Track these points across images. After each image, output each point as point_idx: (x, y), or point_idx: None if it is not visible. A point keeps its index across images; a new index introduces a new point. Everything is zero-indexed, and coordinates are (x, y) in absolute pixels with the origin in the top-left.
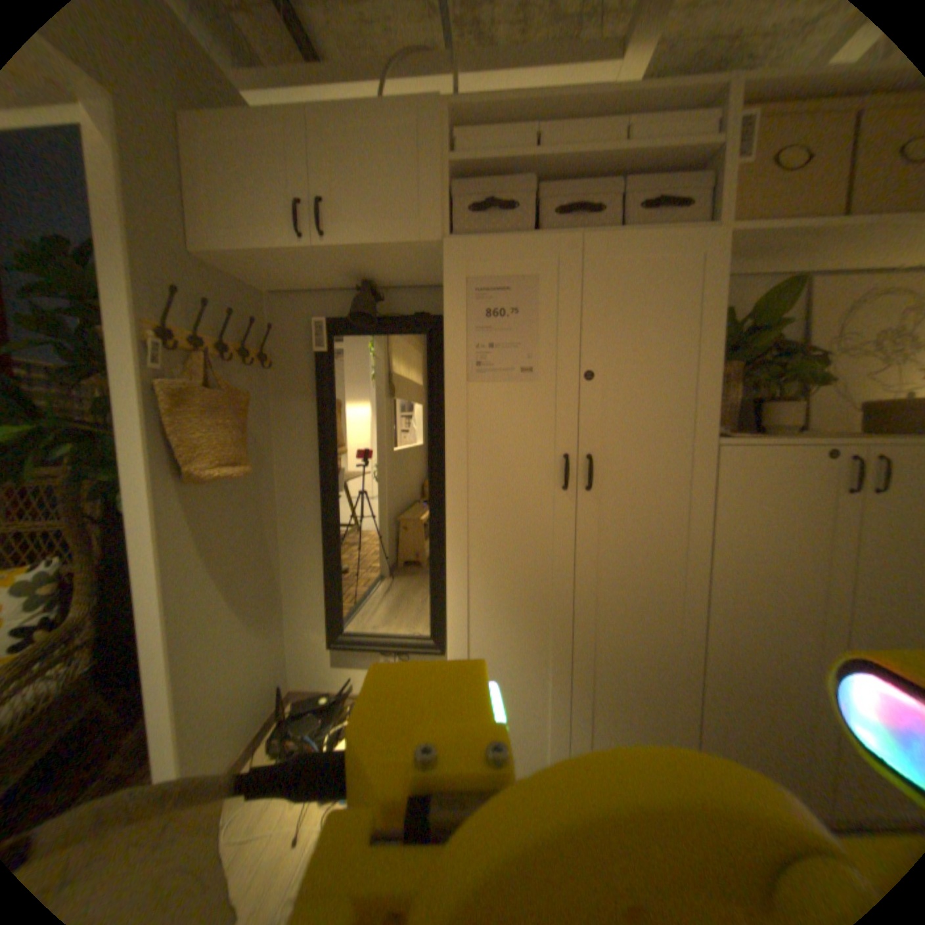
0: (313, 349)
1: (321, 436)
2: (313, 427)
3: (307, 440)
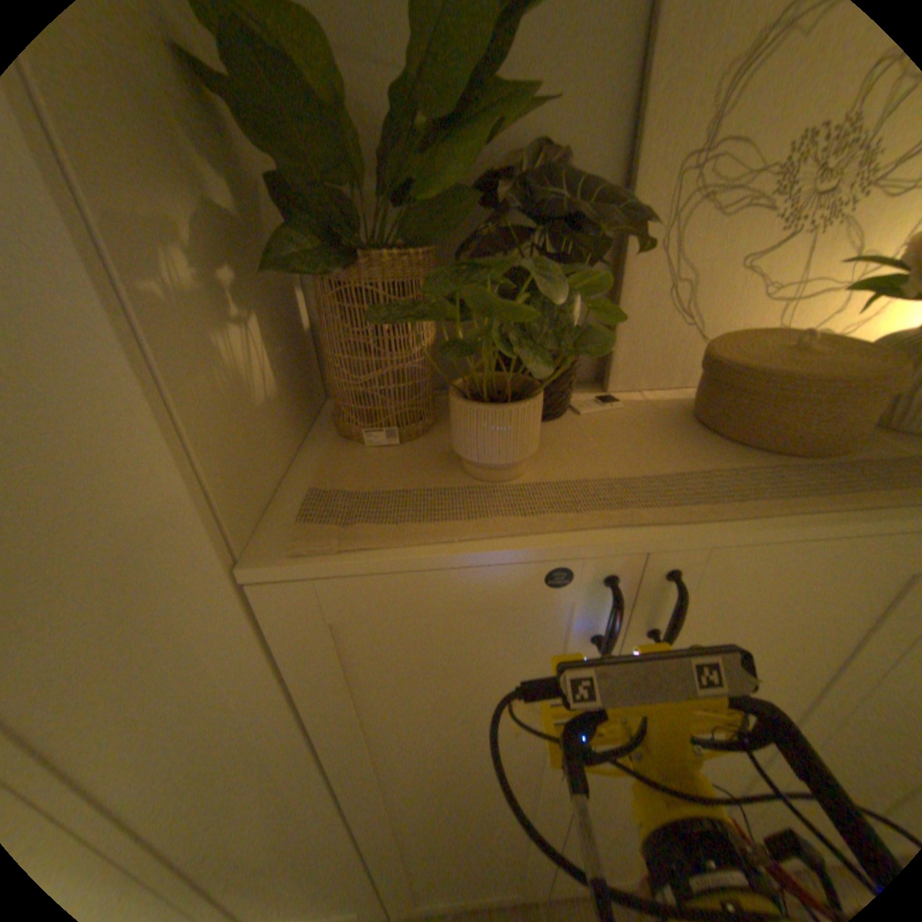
0: None
1: None
2: None
3: None
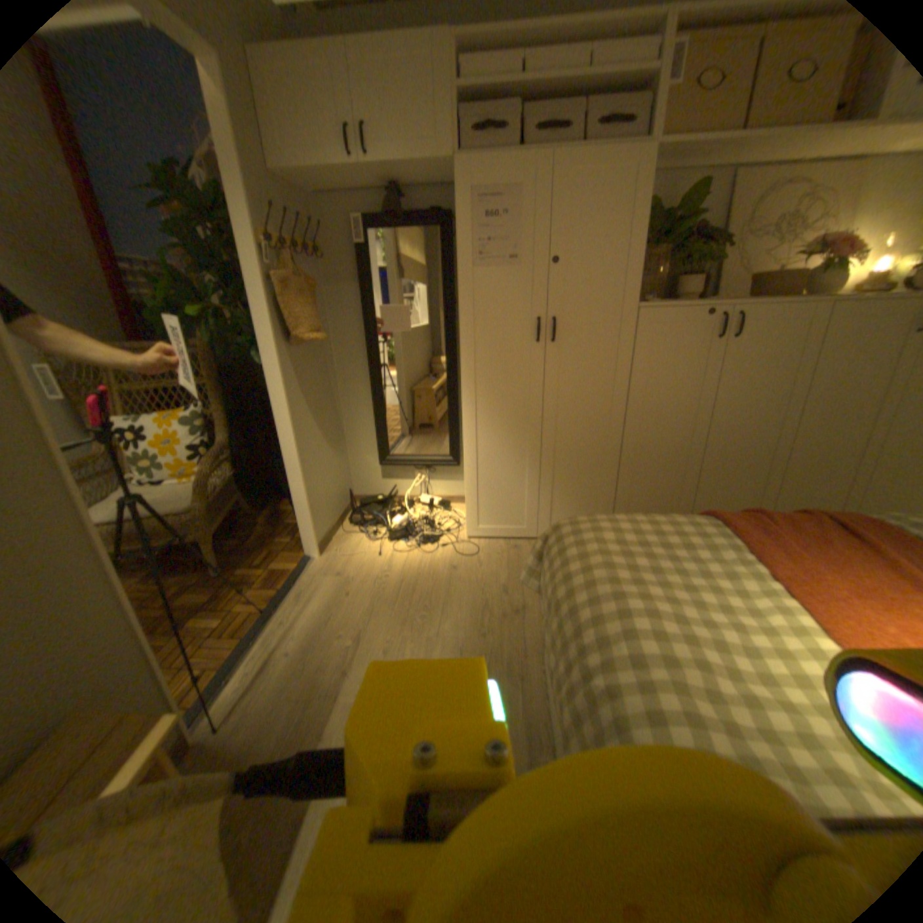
0: (345, 238)
1: (358, 314)
2: (352, 306)
3: (347, 317)
